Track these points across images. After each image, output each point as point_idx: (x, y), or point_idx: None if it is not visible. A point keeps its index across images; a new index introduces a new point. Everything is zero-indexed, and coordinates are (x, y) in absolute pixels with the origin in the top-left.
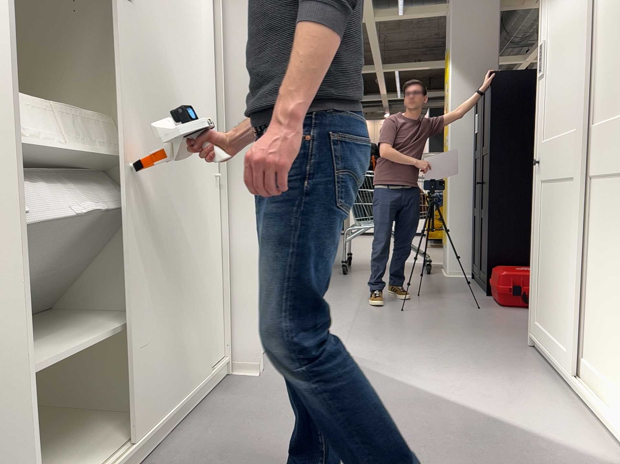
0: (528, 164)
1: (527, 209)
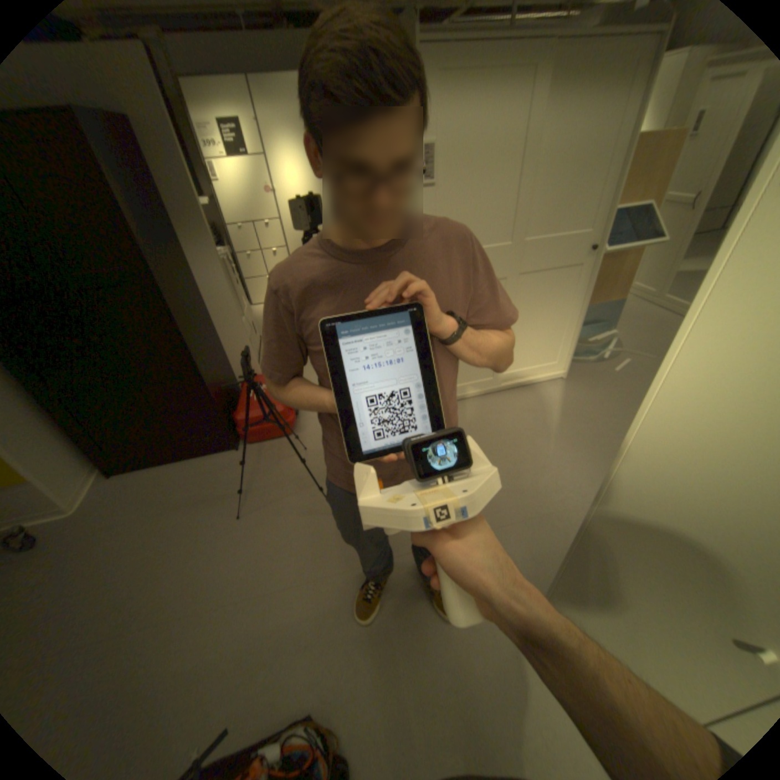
0: (180, 281)
1: (205, 338)
